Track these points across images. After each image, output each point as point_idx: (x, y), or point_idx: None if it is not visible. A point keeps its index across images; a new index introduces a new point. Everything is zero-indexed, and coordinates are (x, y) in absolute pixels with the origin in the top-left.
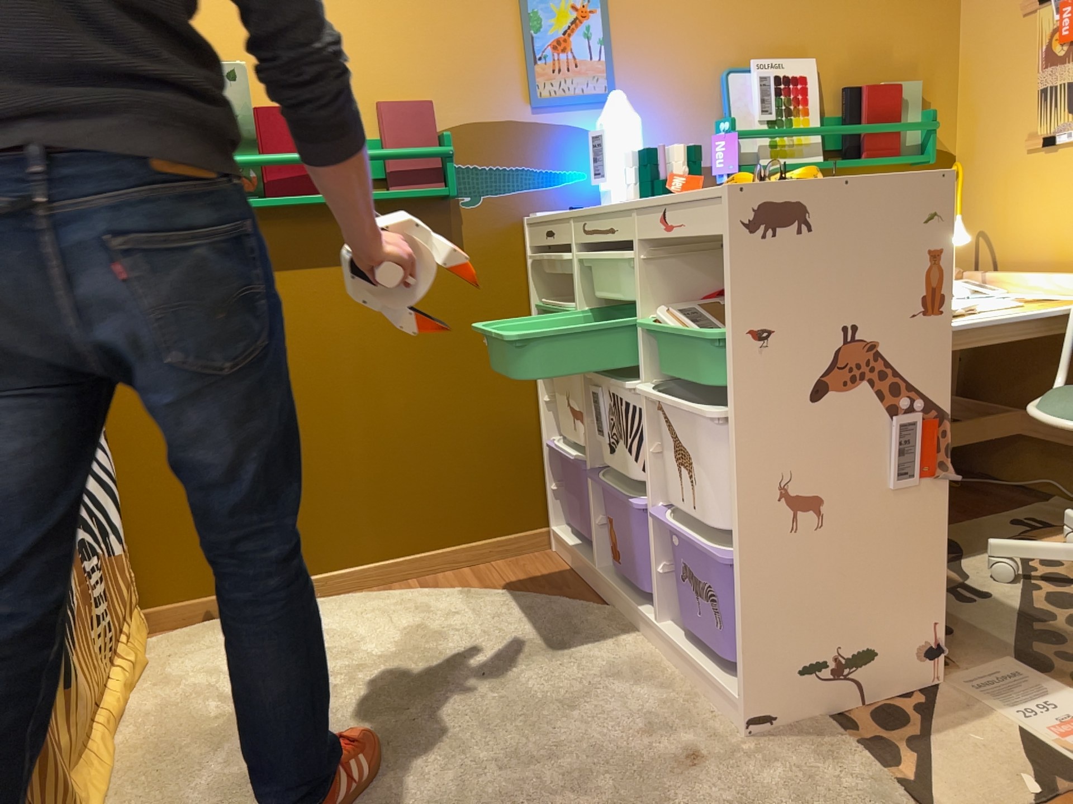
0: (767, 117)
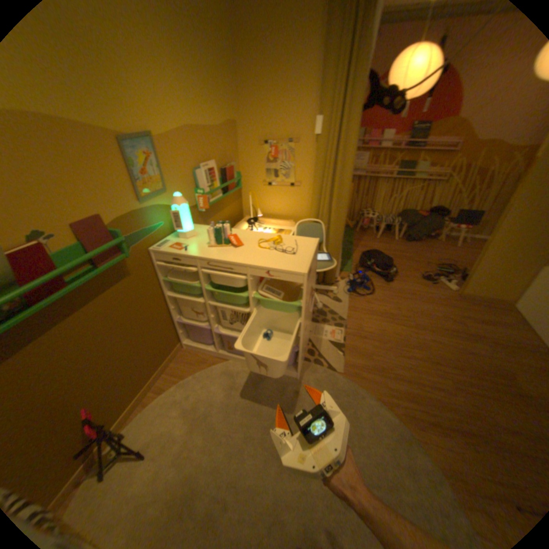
0: (209, 185)
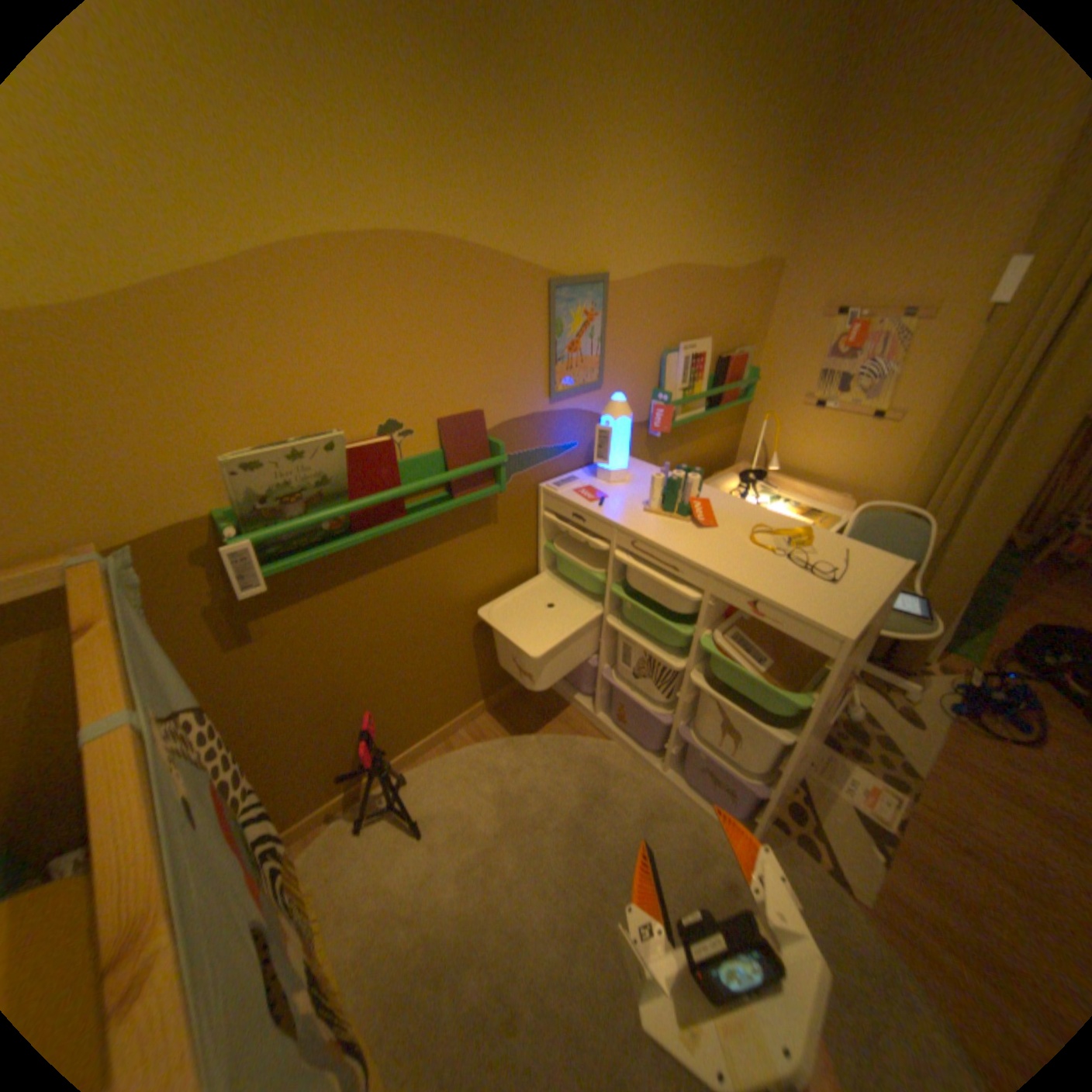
0: (683, 386)
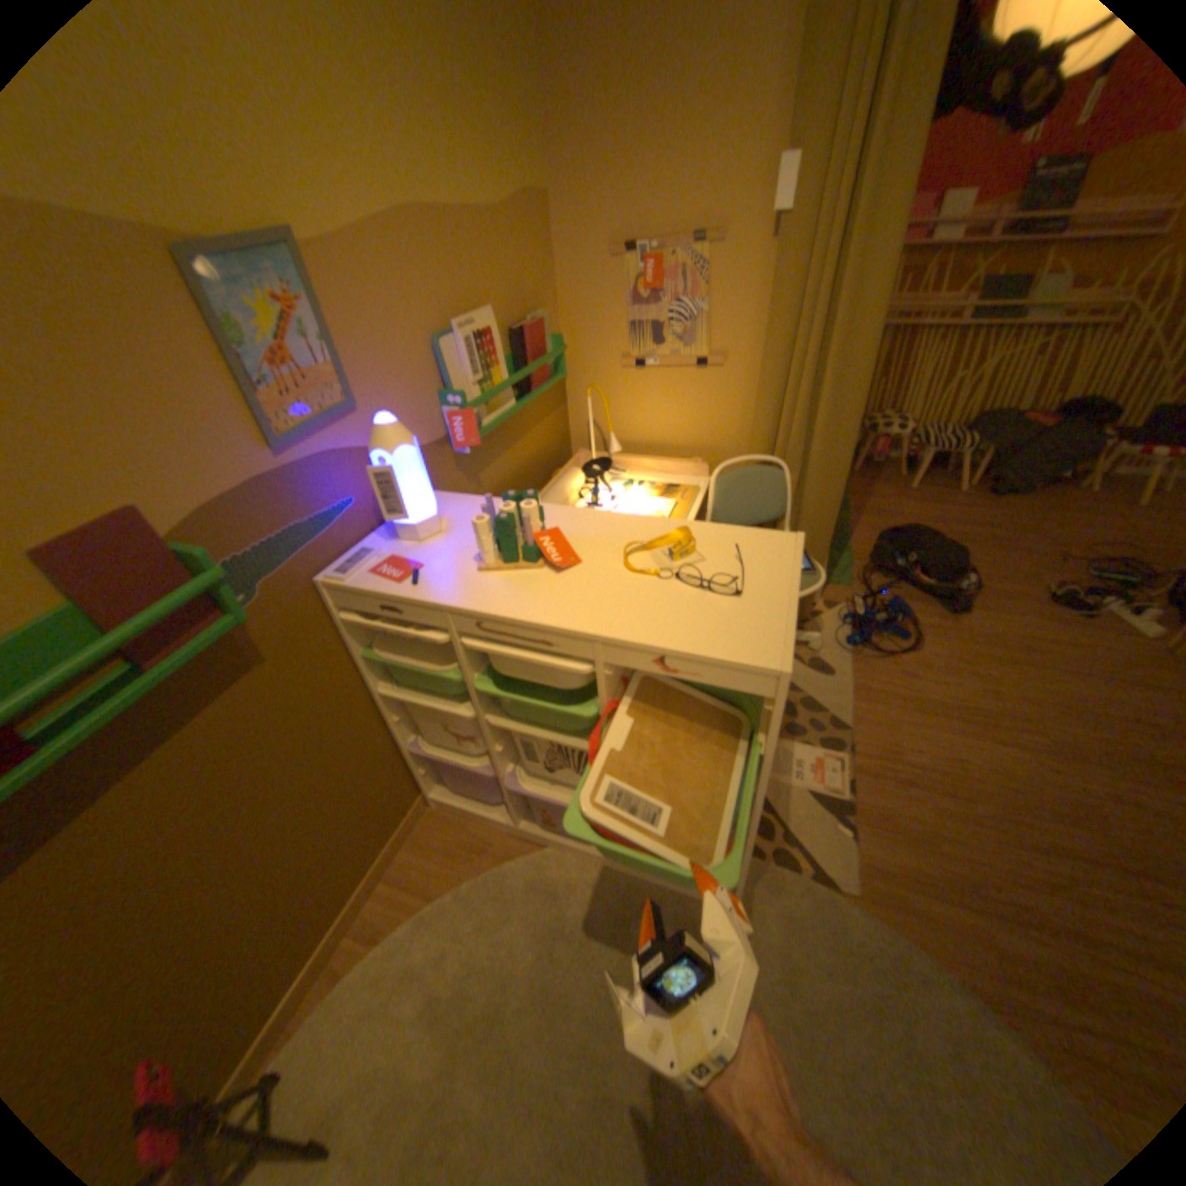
0: (478, 378)
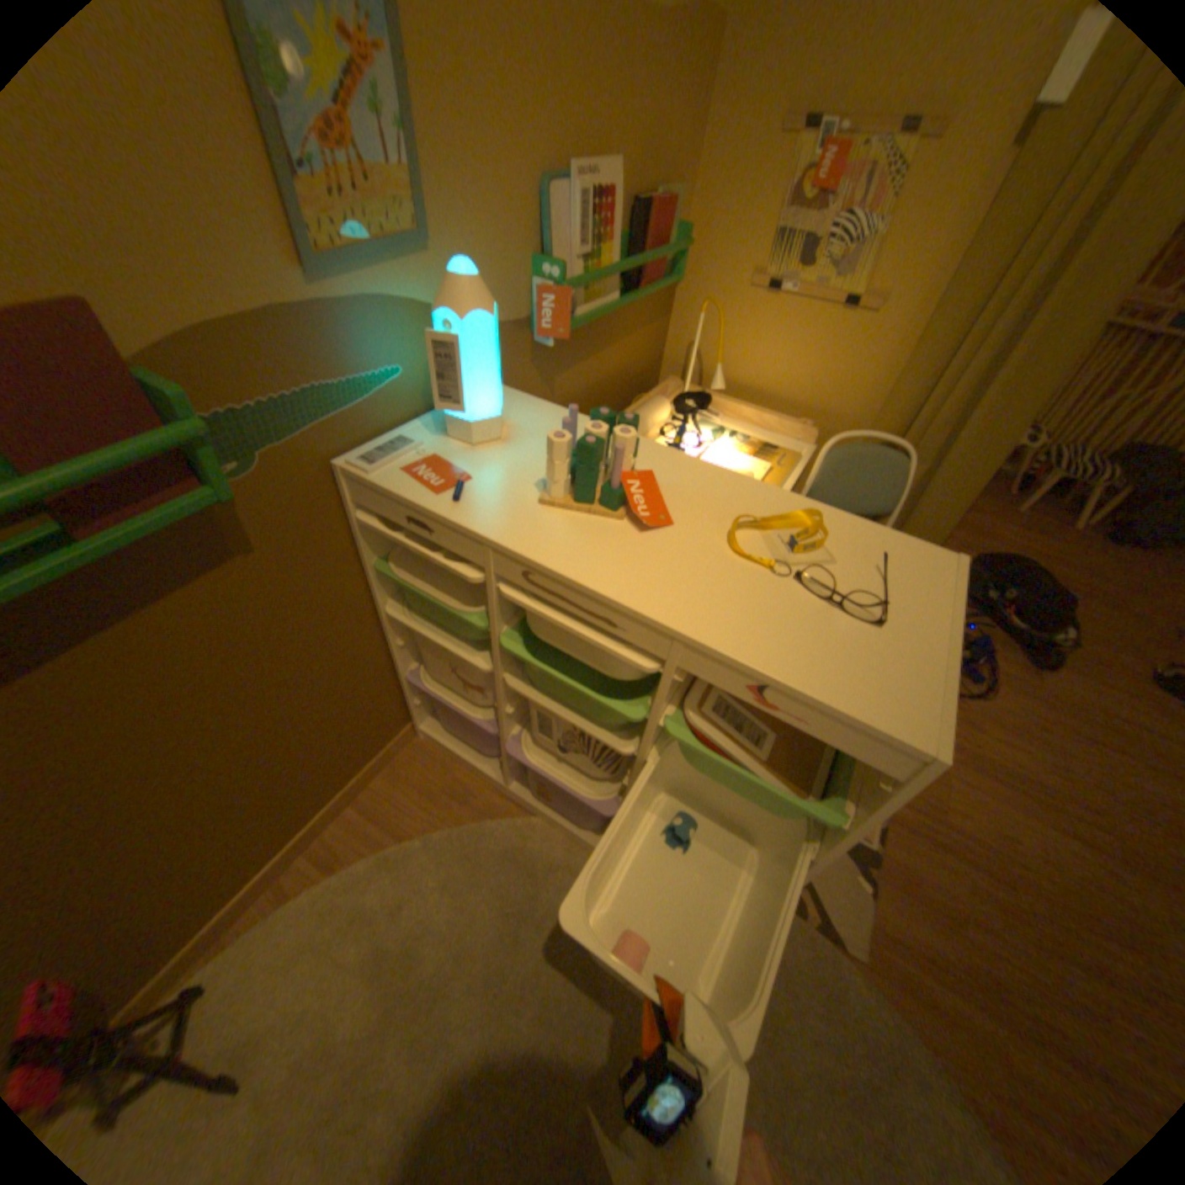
0: (585, 250)
